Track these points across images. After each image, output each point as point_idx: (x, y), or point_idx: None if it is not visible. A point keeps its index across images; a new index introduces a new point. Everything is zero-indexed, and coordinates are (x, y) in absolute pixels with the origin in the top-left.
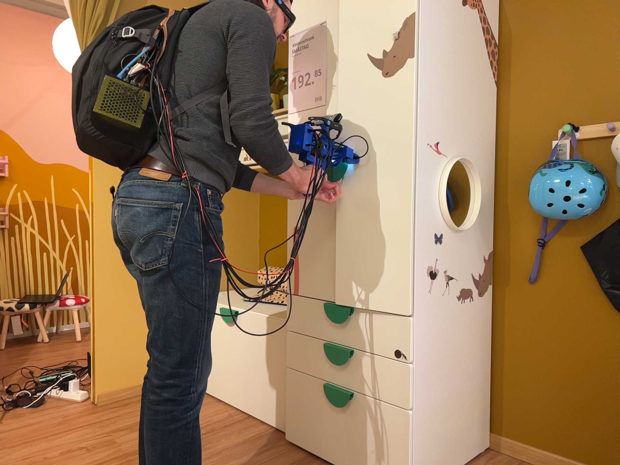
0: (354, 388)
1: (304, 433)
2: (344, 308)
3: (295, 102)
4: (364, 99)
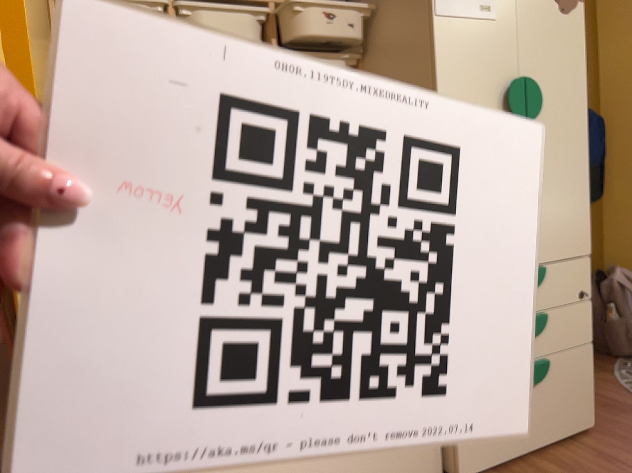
0: (546, 352)
1: (489, 449)
2: (540, 268)
3: (449, 1)
4: (543, 27)
